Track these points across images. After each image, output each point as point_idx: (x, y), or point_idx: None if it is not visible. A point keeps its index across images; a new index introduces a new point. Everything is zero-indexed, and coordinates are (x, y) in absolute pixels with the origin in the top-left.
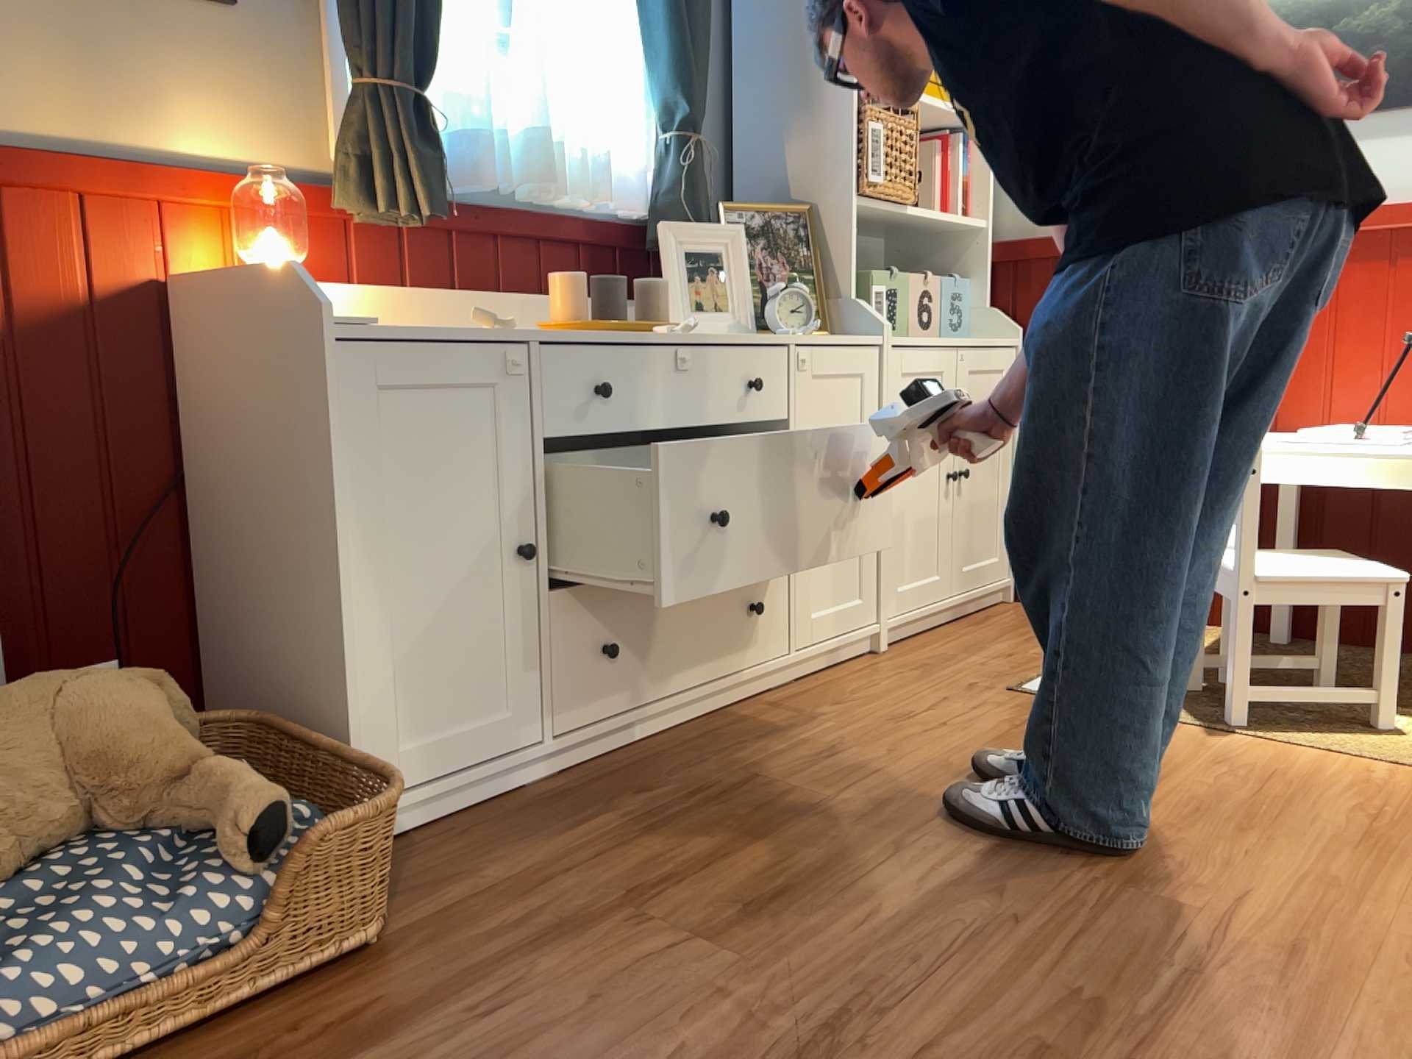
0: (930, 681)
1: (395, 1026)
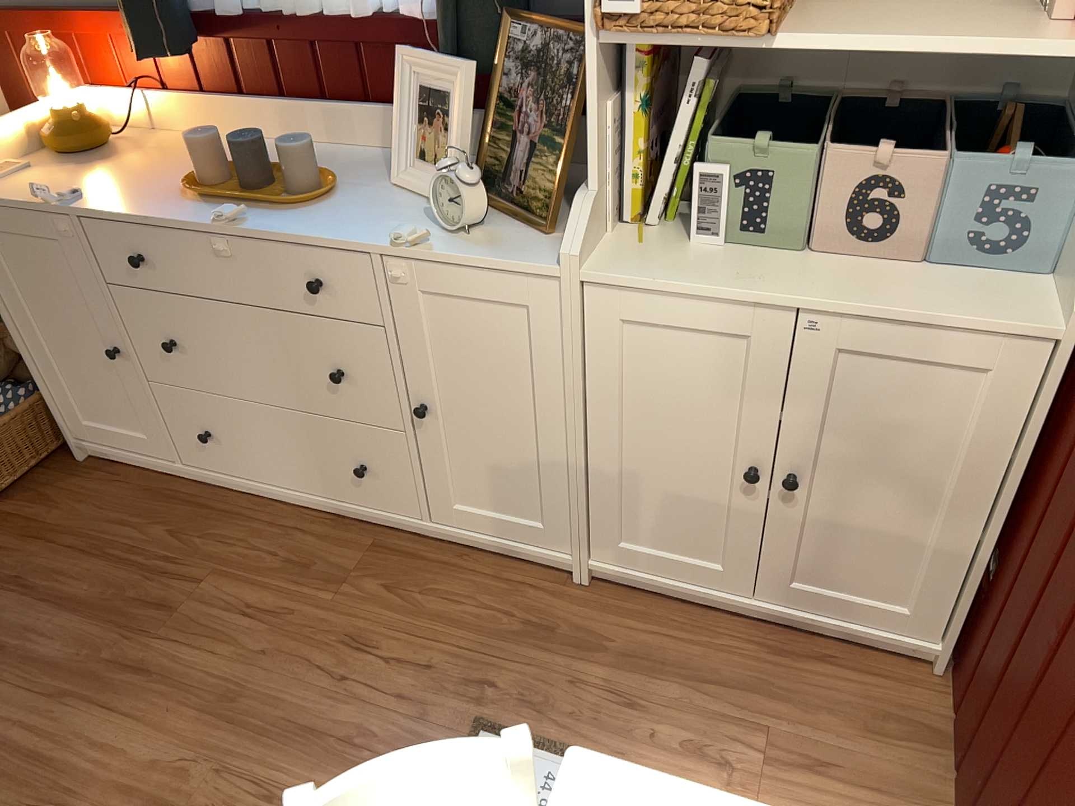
0: (490, 640)
1: None
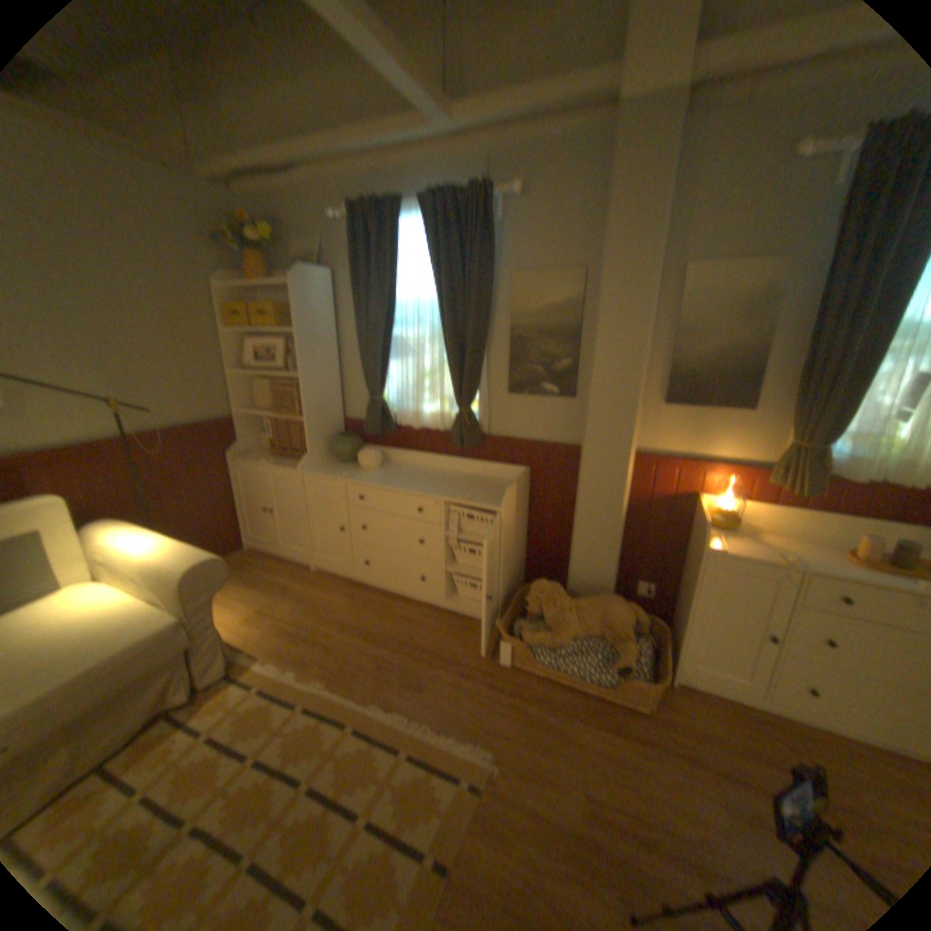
0: None
1: (631, 739)
